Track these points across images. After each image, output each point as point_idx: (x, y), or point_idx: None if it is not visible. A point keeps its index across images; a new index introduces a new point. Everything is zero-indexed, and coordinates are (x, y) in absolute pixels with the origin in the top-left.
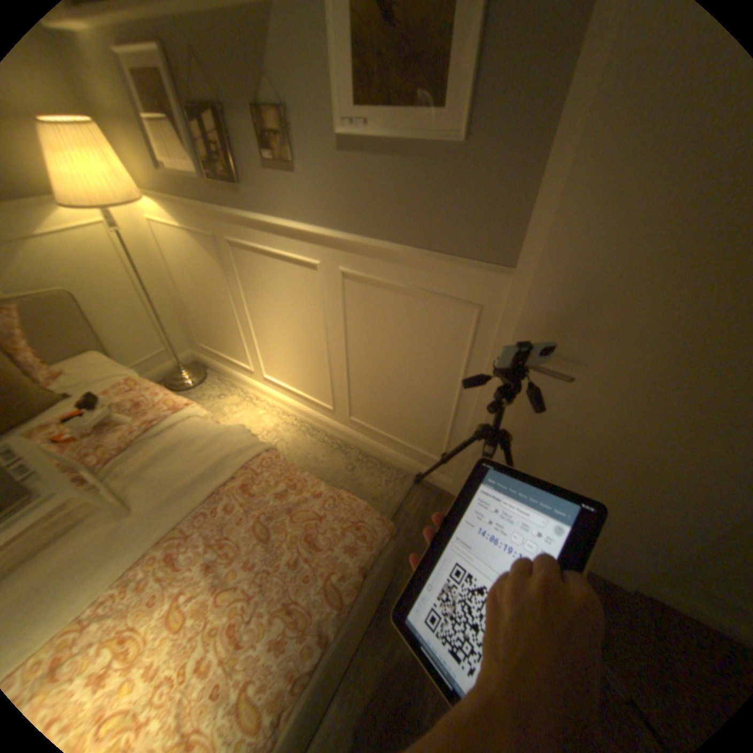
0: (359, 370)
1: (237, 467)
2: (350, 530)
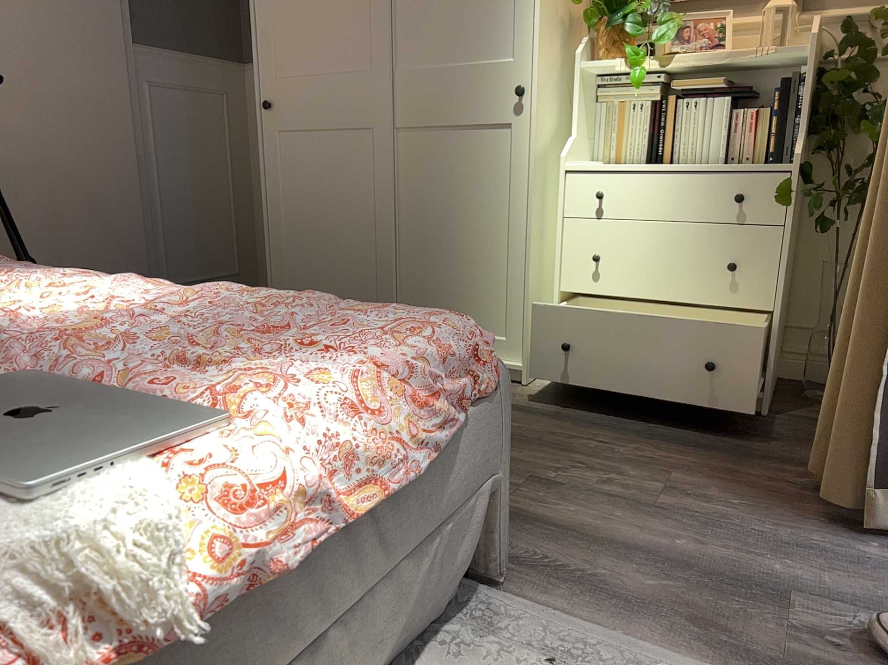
0: None
1: None
2: None
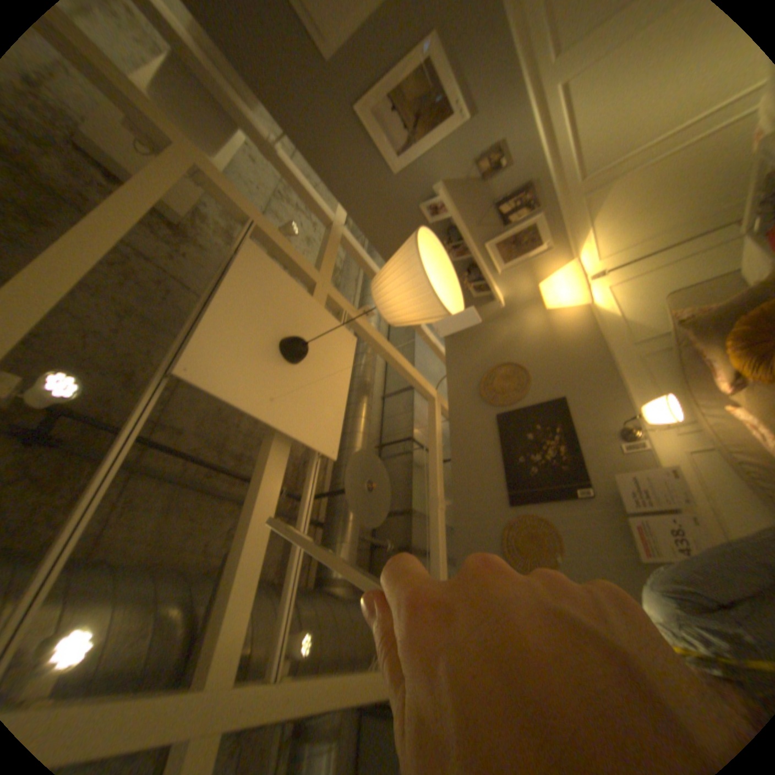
0: None
1: None
2: None
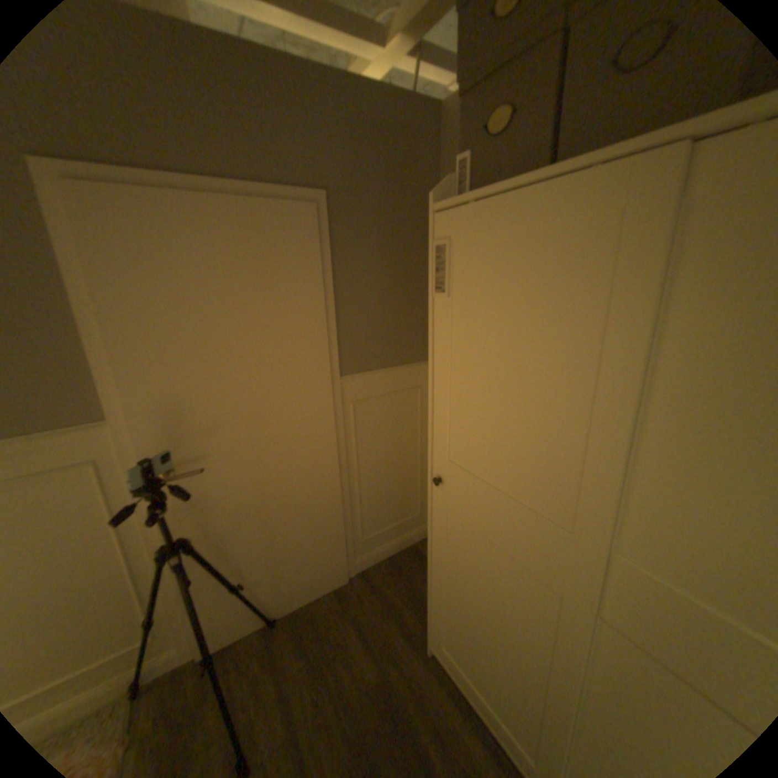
0: None
1: None
2: None
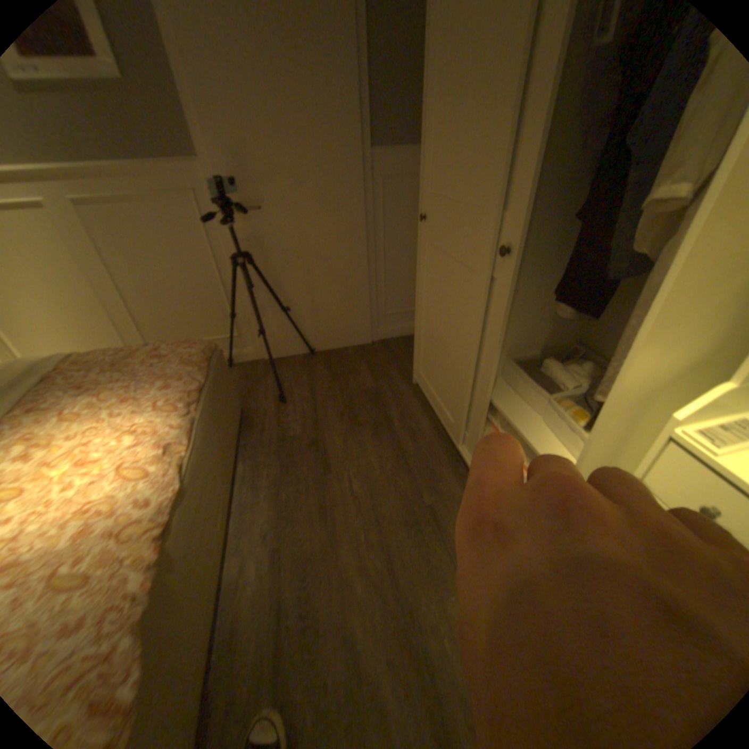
0: (131, 291)
1: (56, 363)
2: (182, 343)
